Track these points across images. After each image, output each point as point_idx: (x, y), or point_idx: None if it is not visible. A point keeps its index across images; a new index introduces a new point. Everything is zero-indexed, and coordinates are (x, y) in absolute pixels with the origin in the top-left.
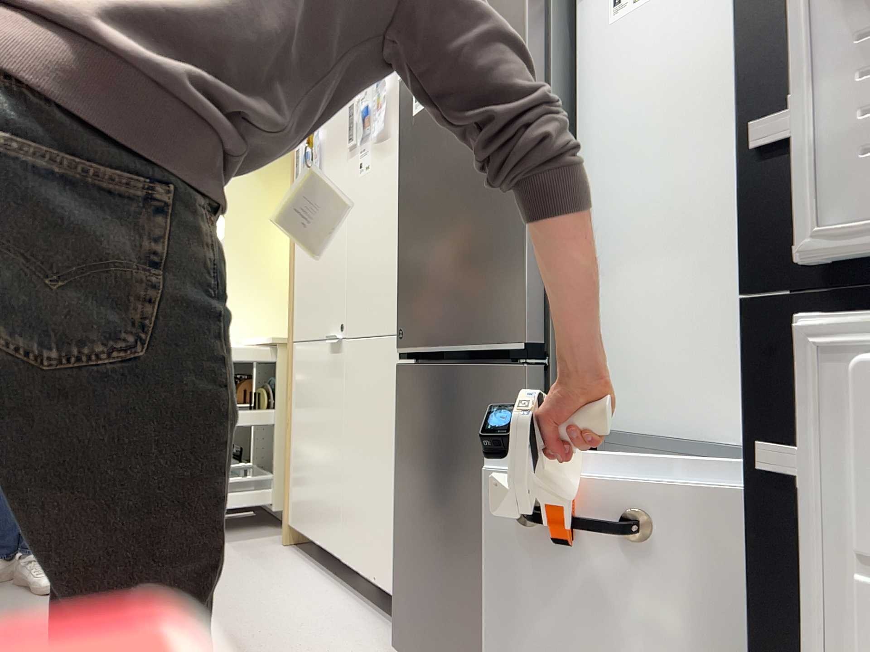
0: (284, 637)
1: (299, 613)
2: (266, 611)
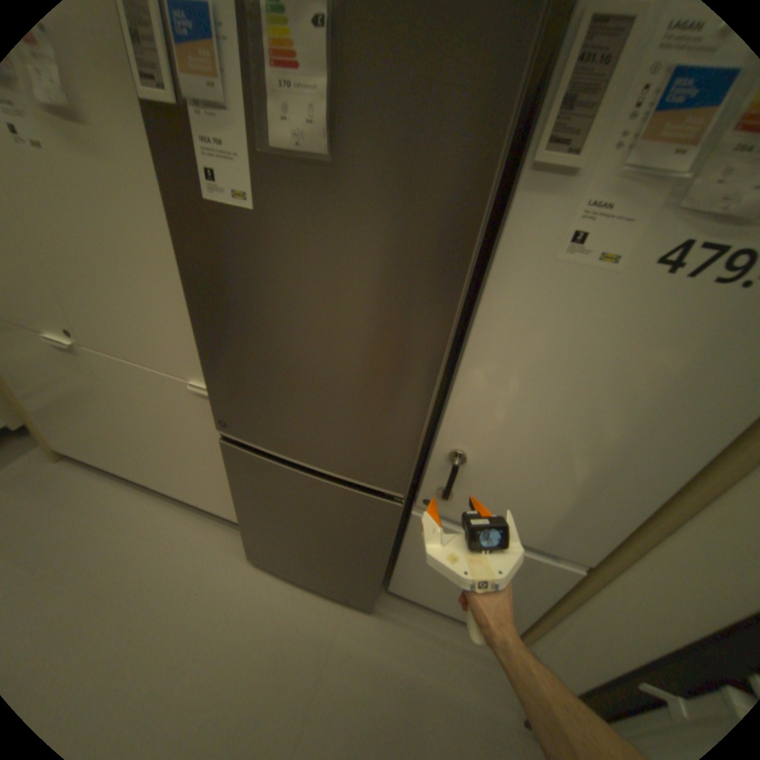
0: (152, 580)
1: (142, 545)
2: (111, 558)
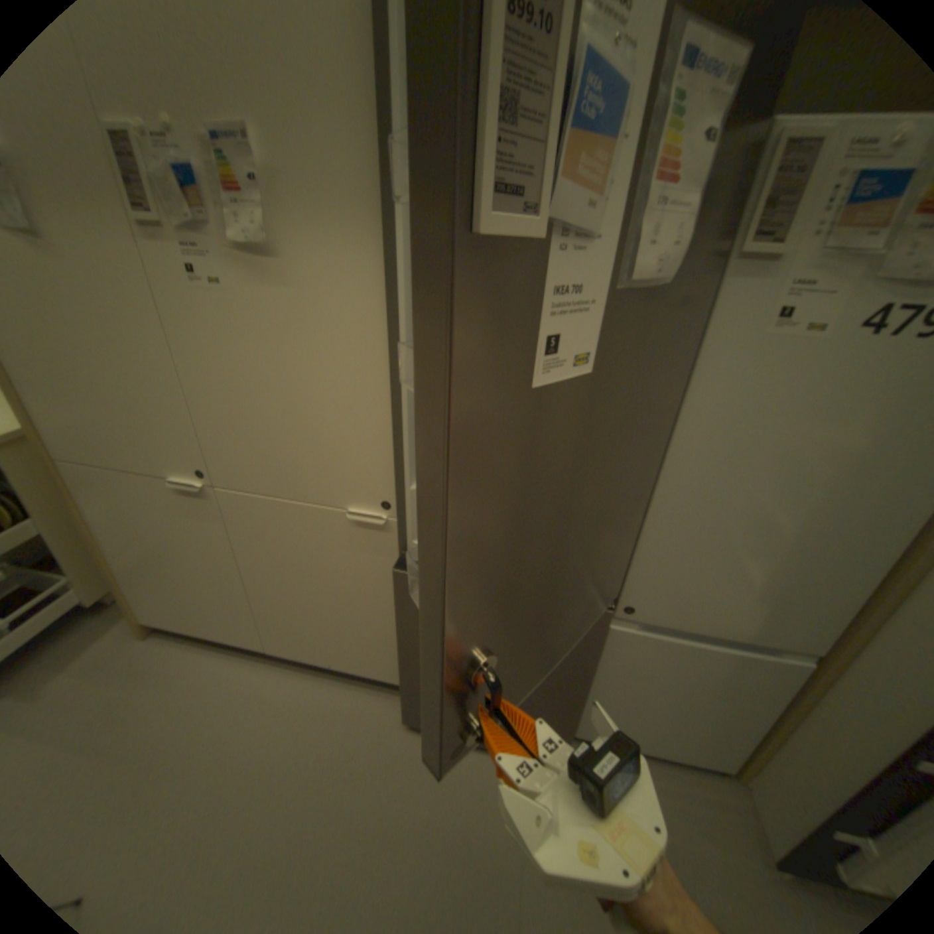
0: (294, 765)
1: (270, 726)
2: (237, 746)
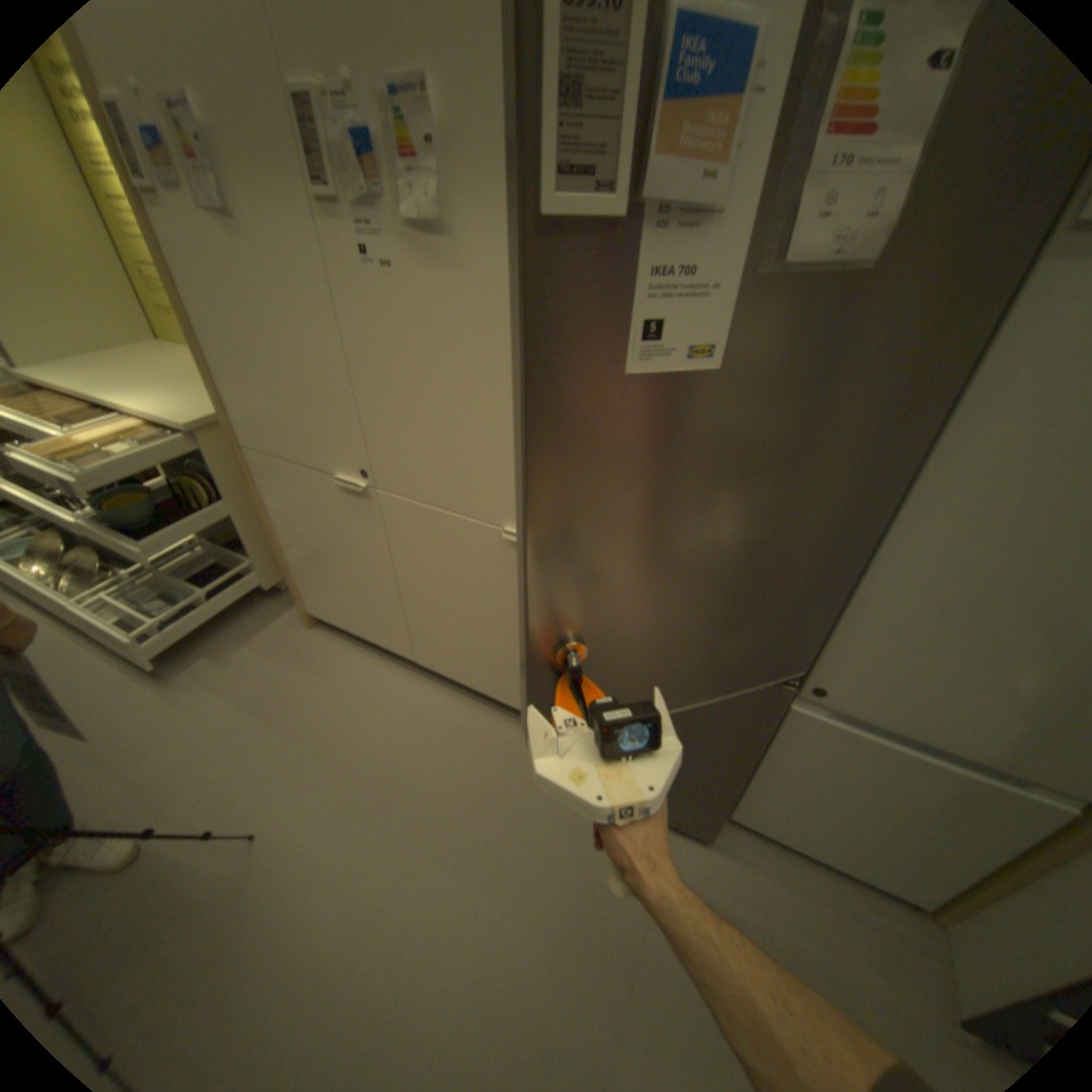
0: (432, 773)
1: (415, 731)
2: (384, 743)
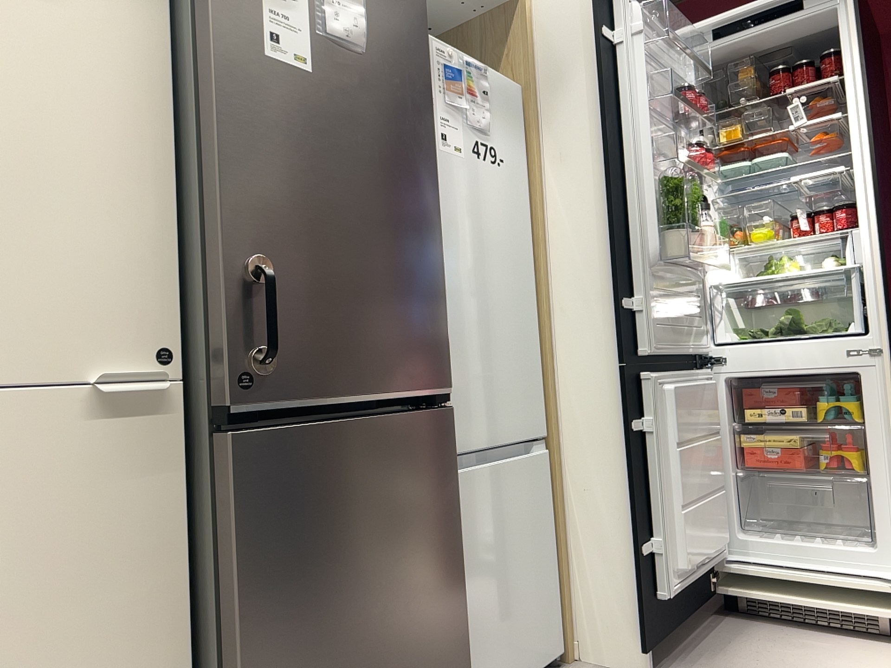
0: None
1: None
2: None
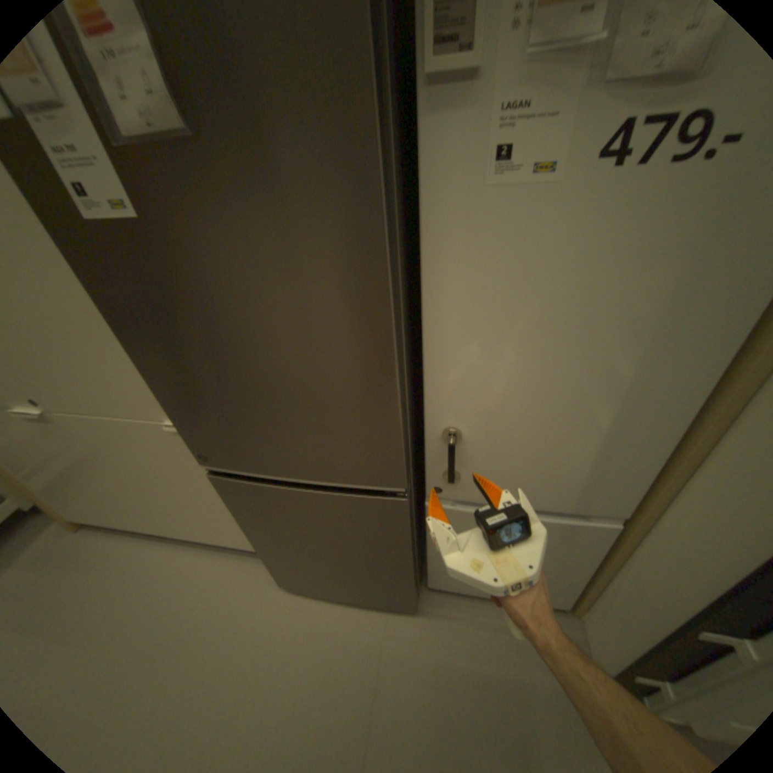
0: (189, 629)
1: (172, 596)
2: (144, 616)
